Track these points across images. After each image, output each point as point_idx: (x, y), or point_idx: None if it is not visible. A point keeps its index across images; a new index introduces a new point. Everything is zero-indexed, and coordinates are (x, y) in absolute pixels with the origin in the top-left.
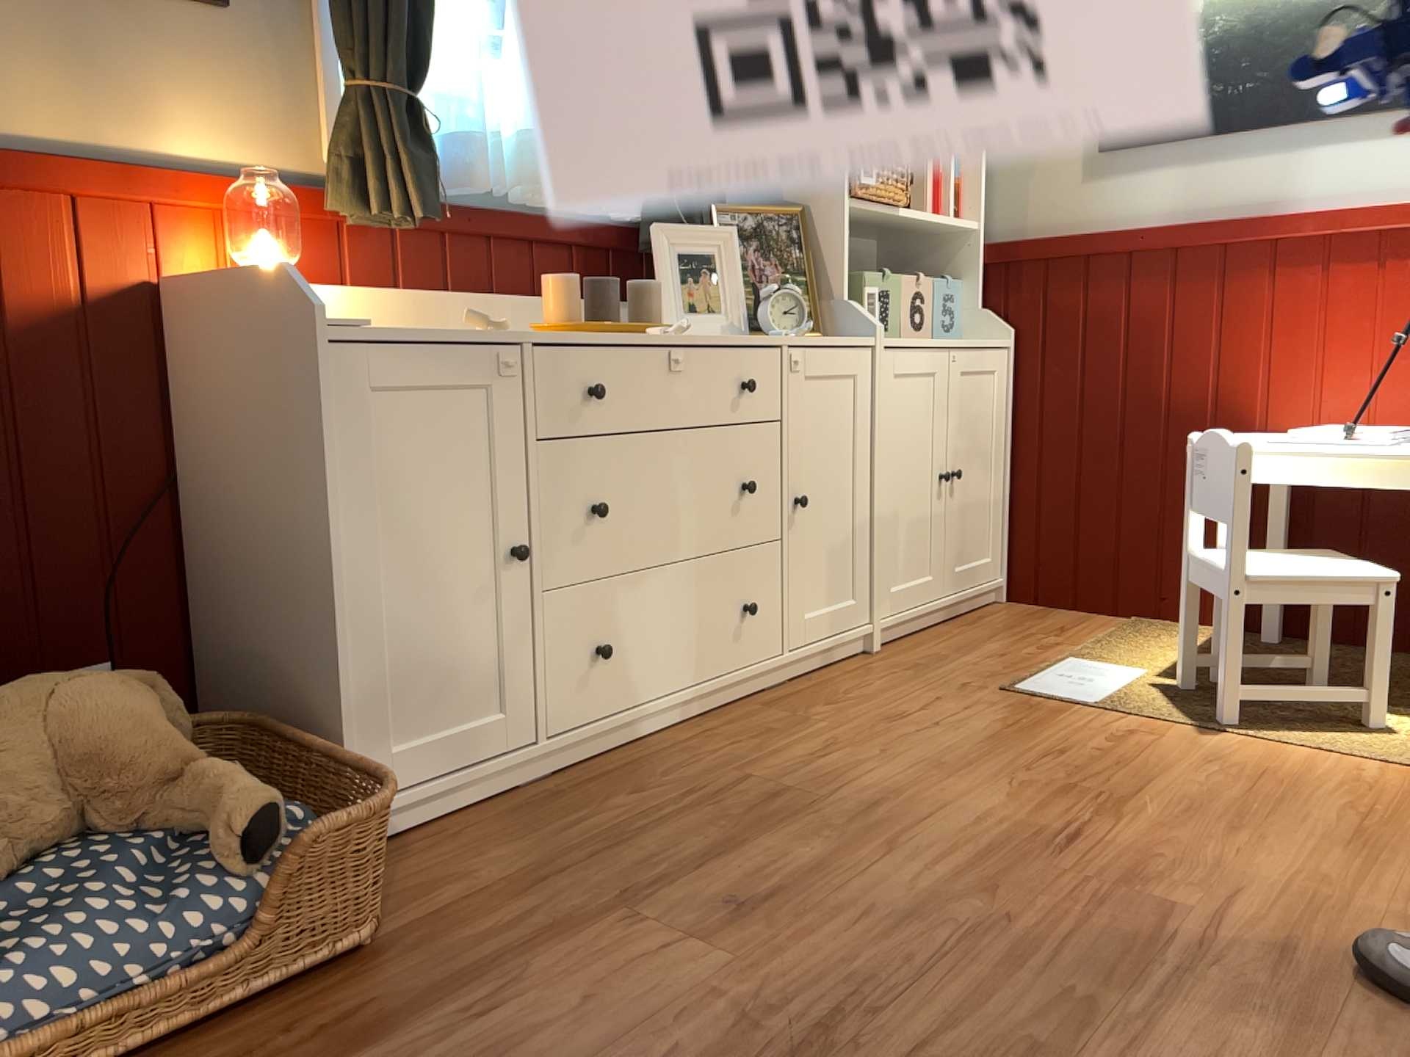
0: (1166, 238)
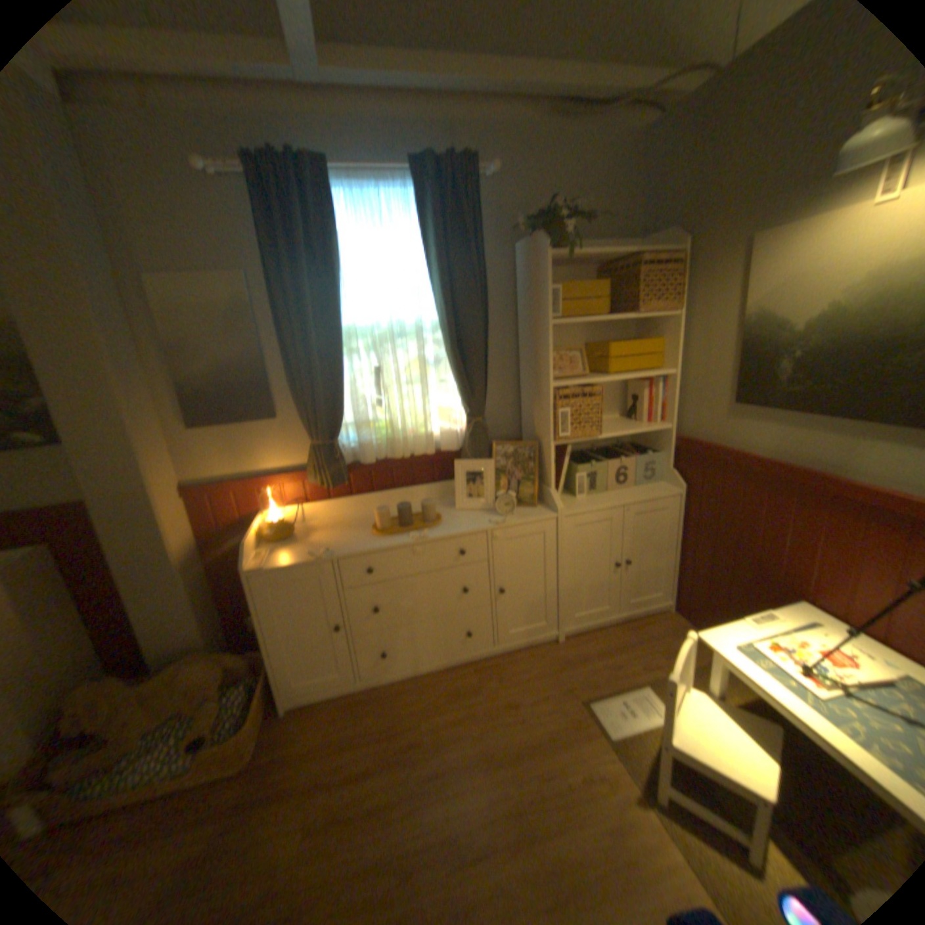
0: (767, 468)
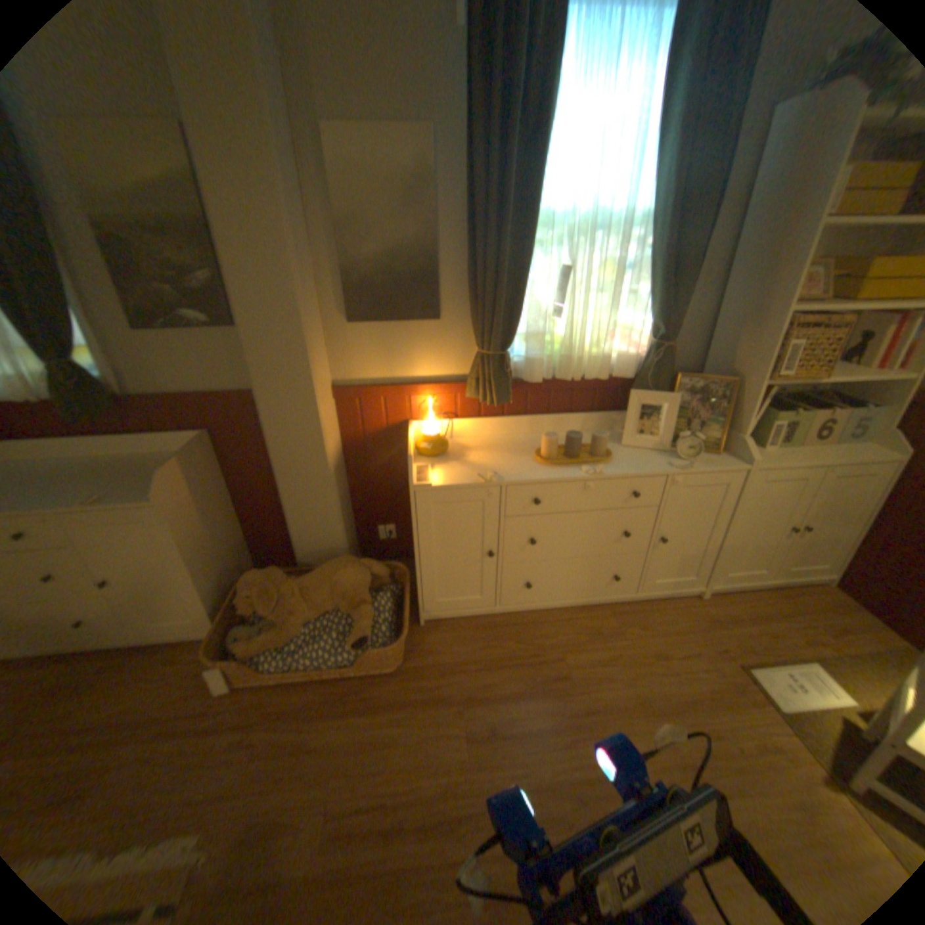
0: None
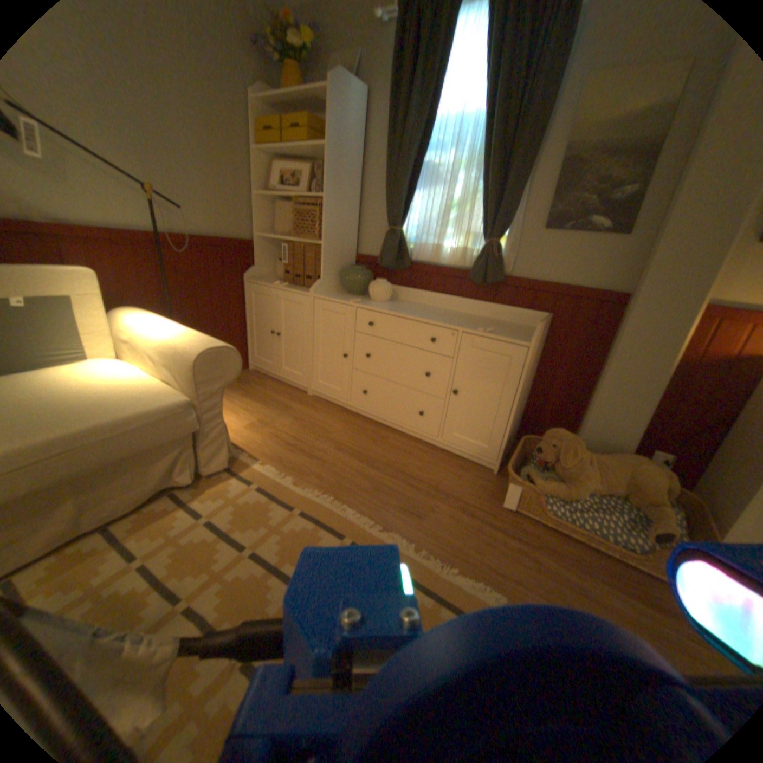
0: None
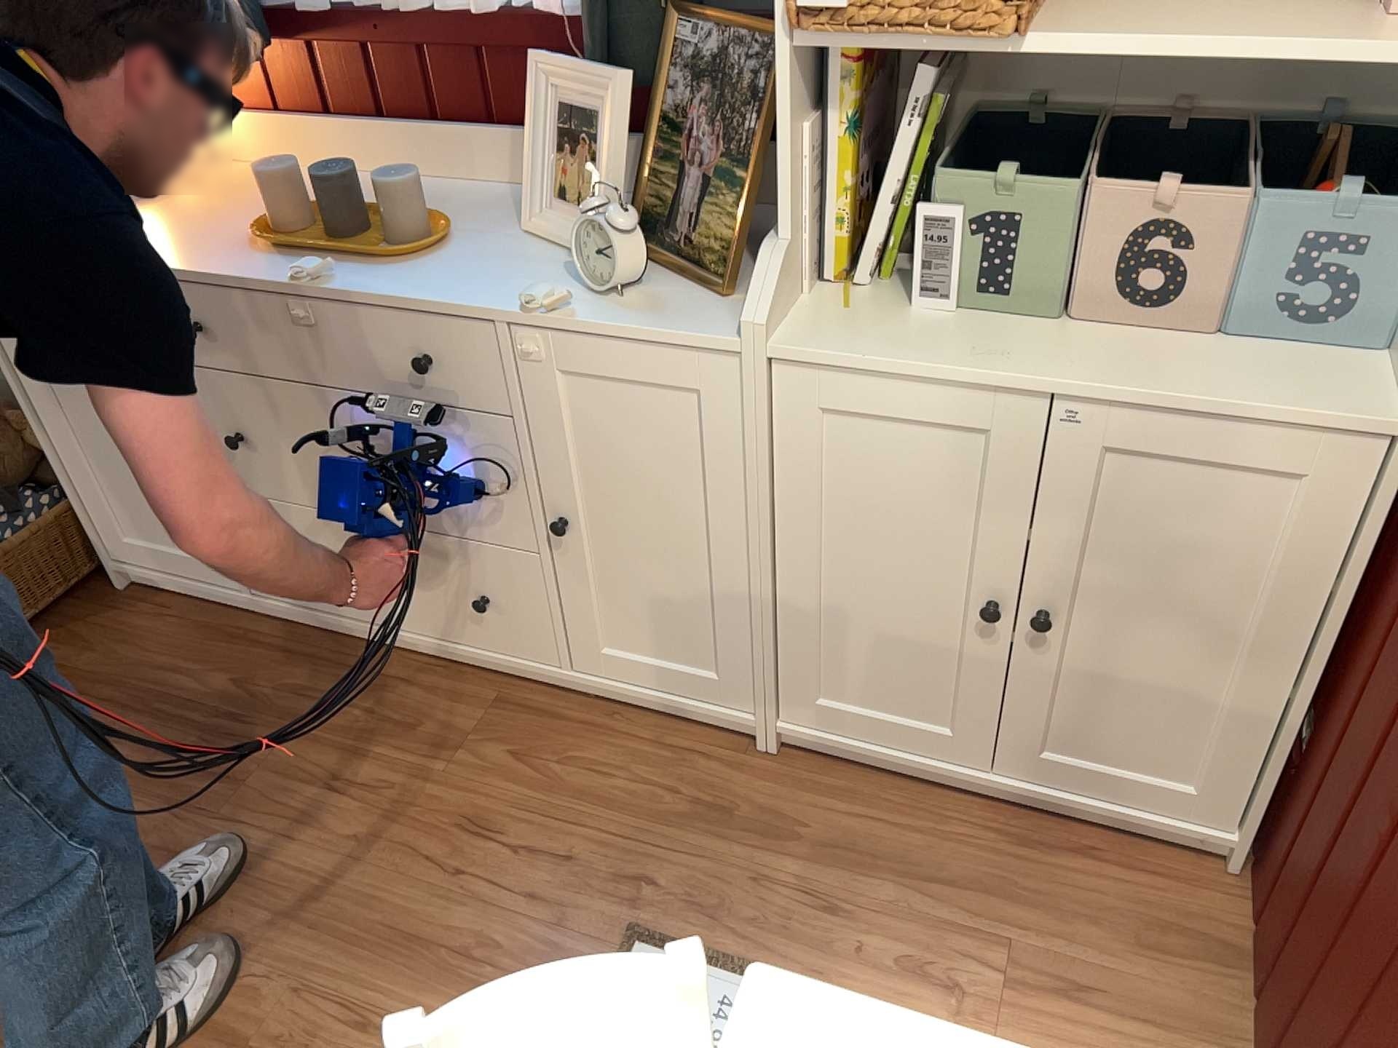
0: None
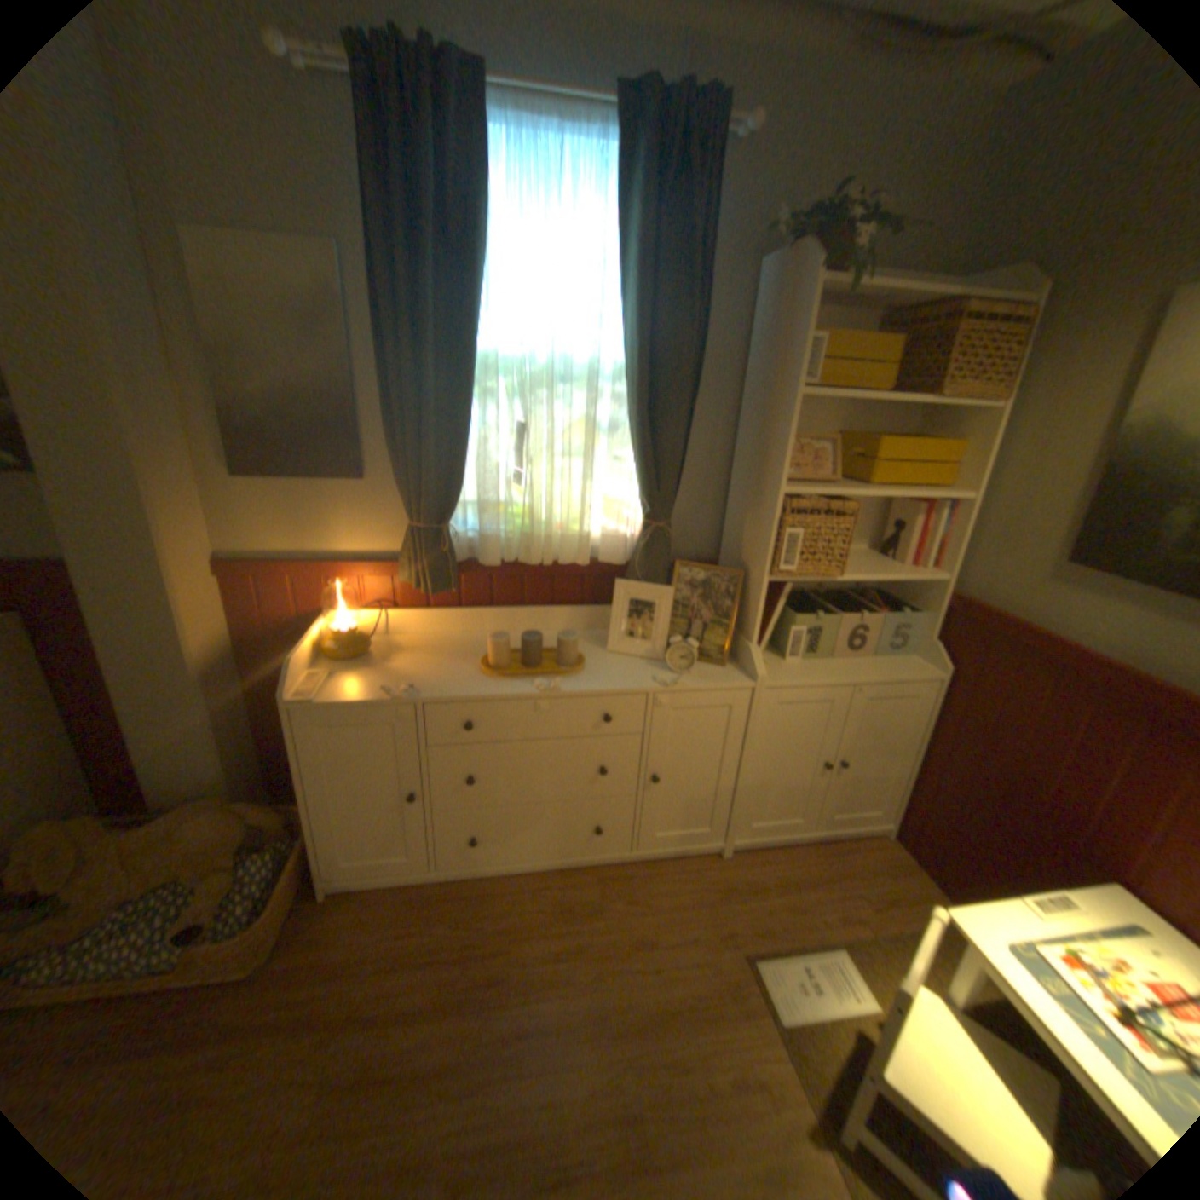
0: (1103, 672)
